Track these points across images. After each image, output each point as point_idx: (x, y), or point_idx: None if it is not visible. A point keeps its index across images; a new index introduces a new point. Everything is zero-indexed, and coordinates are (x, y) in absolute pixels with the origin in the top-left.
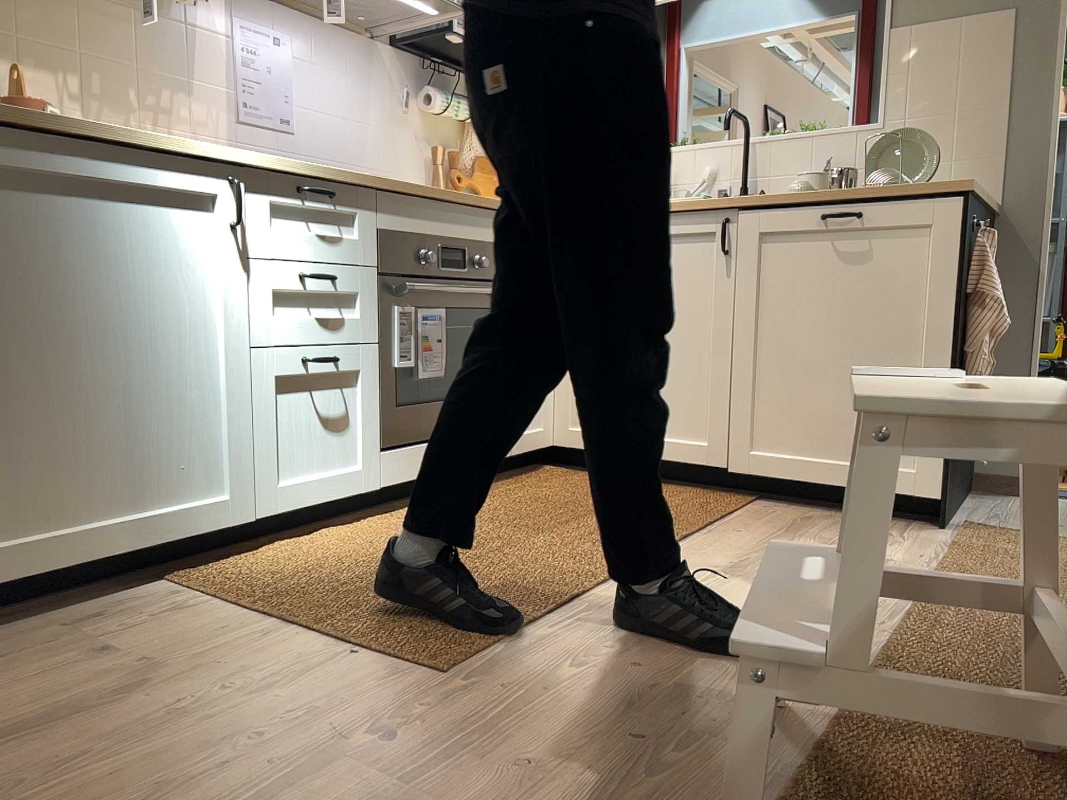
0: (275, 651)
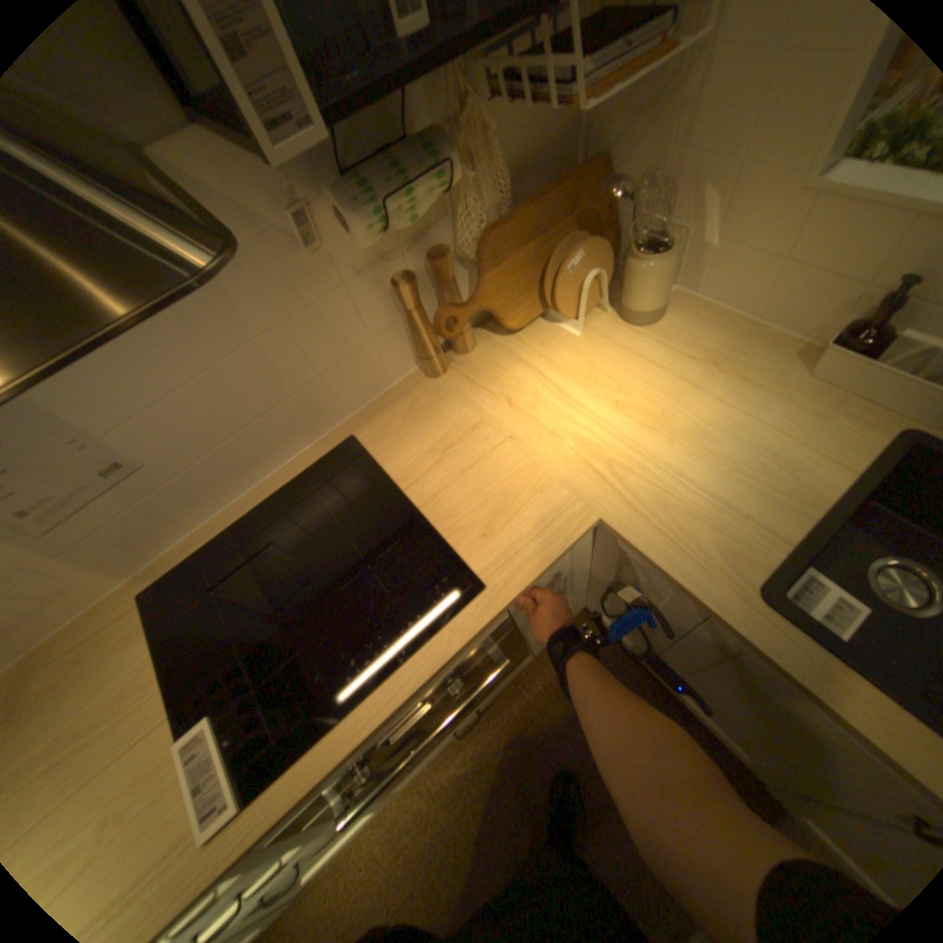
0: None
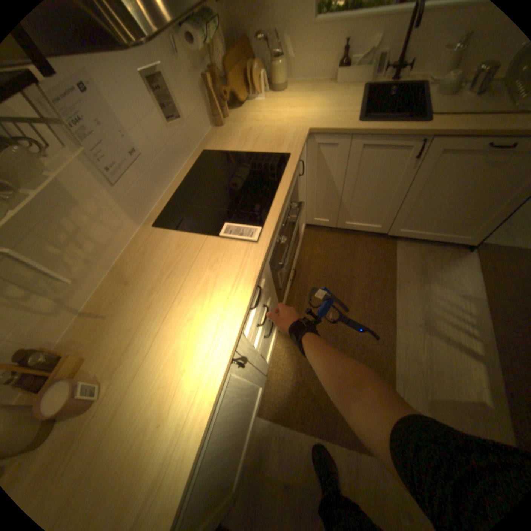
0: (340, 470)
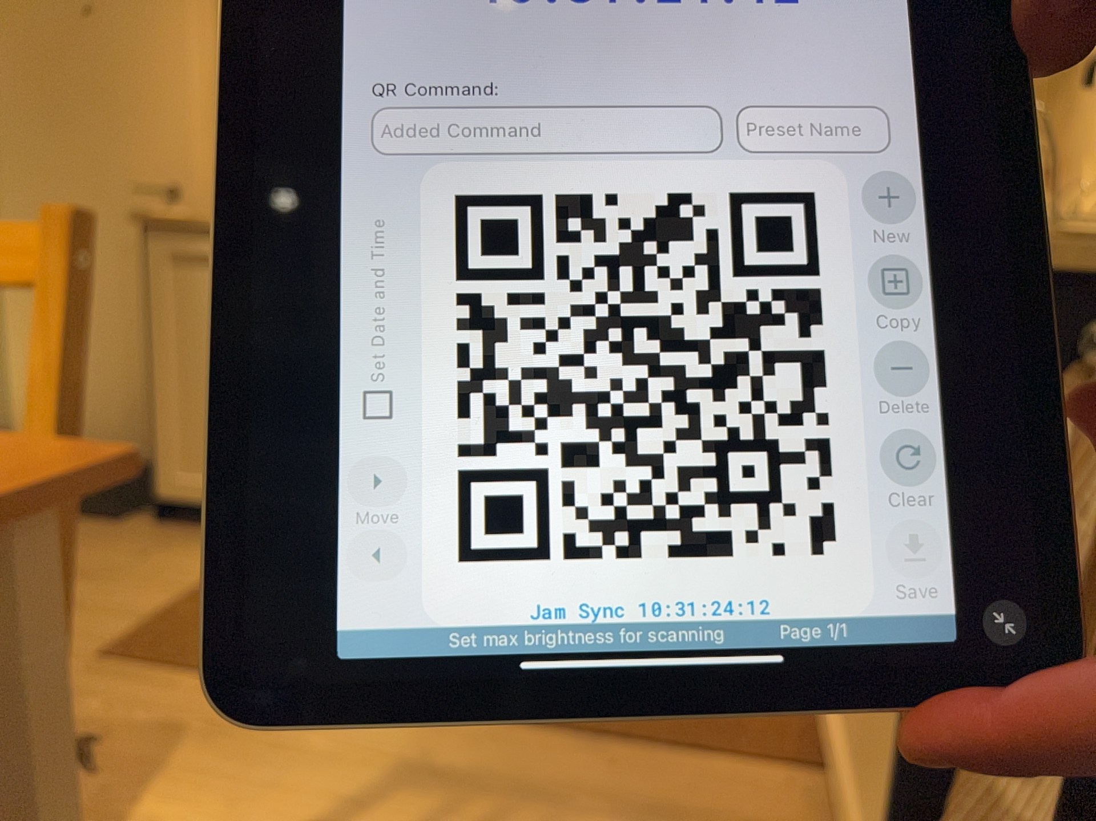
0: (131, 599)
